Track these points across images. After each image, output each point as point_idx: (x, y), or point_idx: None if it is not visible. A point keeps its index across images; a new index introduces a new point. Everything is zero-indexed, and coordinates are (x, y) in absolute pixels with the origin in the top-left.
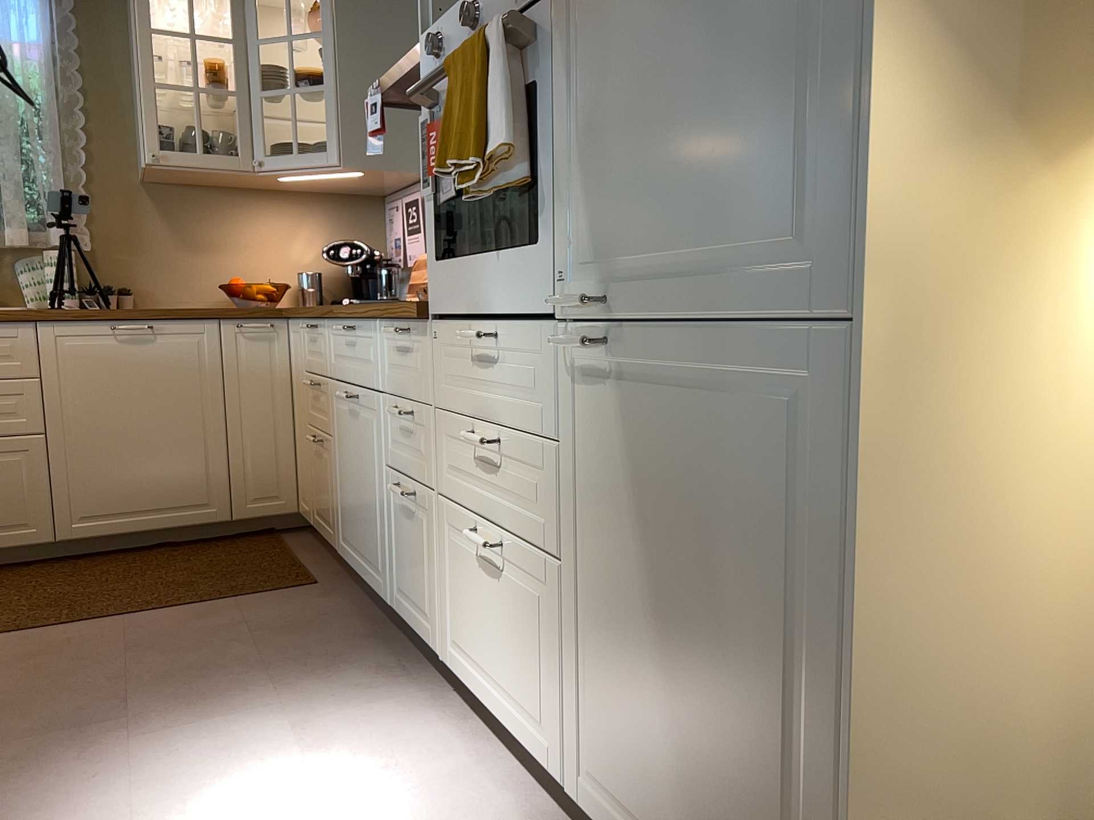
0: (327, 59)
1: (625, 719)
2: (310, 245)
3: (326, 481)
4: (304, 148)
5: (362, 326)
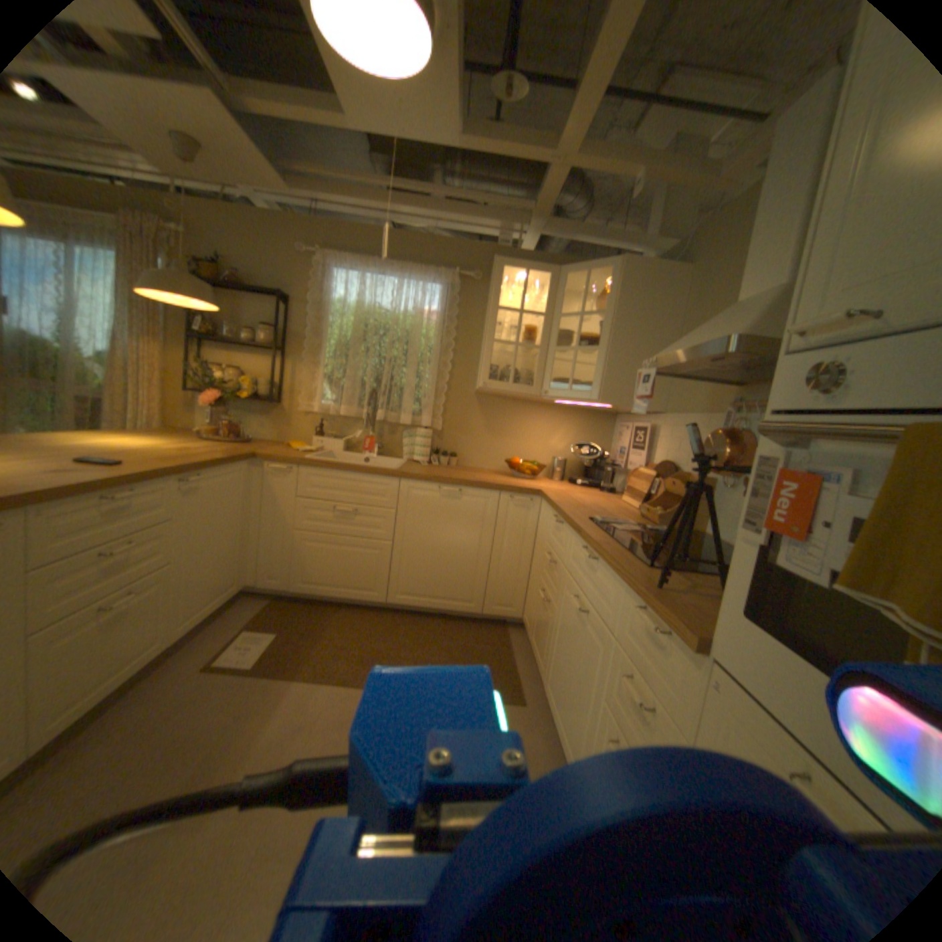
0: (604, 329)
1: None
2: (562, 441)
3: (545, 631)
4: (573, 383)
5: (606, 568)
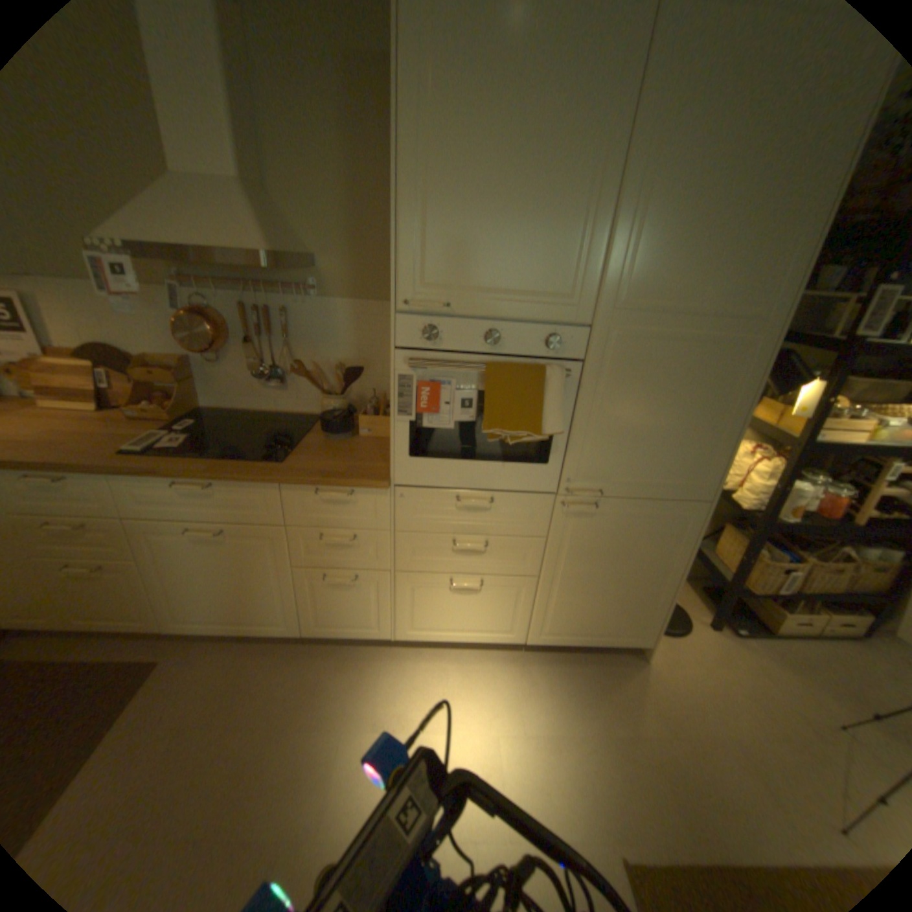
0: None
1: (572, 610)
2: None
3: (117, 594)
4: None
5: (234, 486)
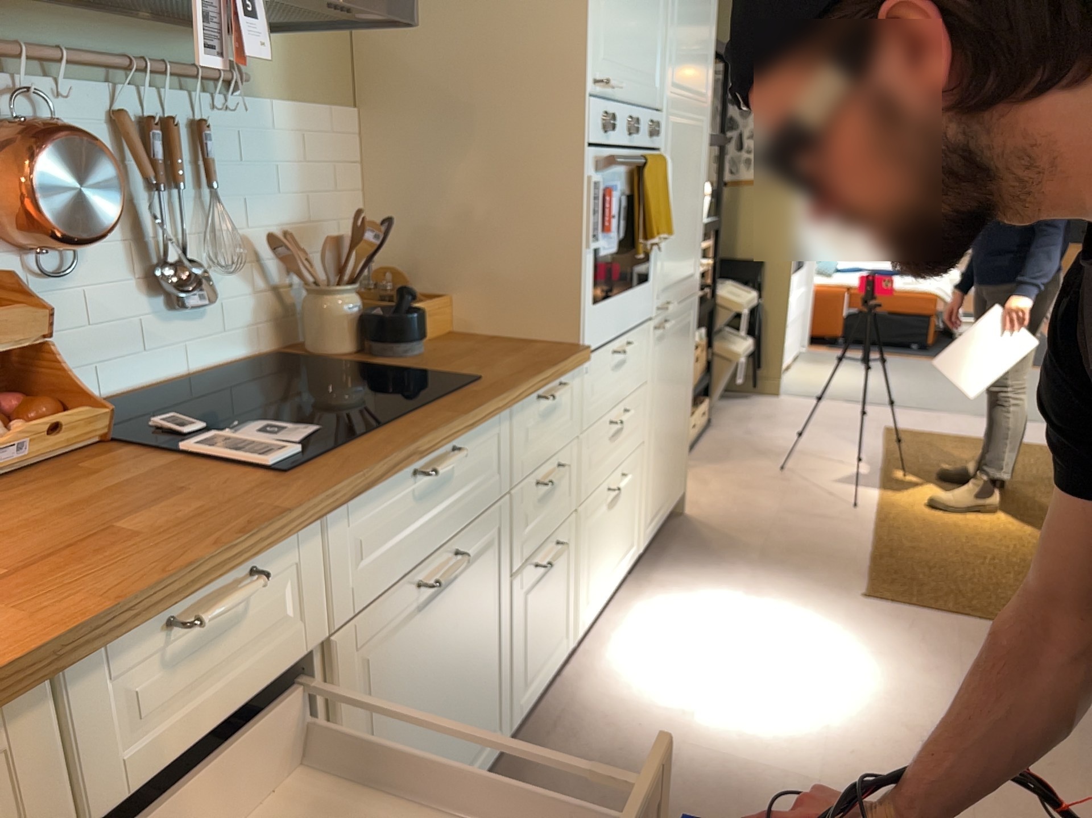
0: None
1: (658, 473)
2: None
3: None
4: None
5: (475, 434)
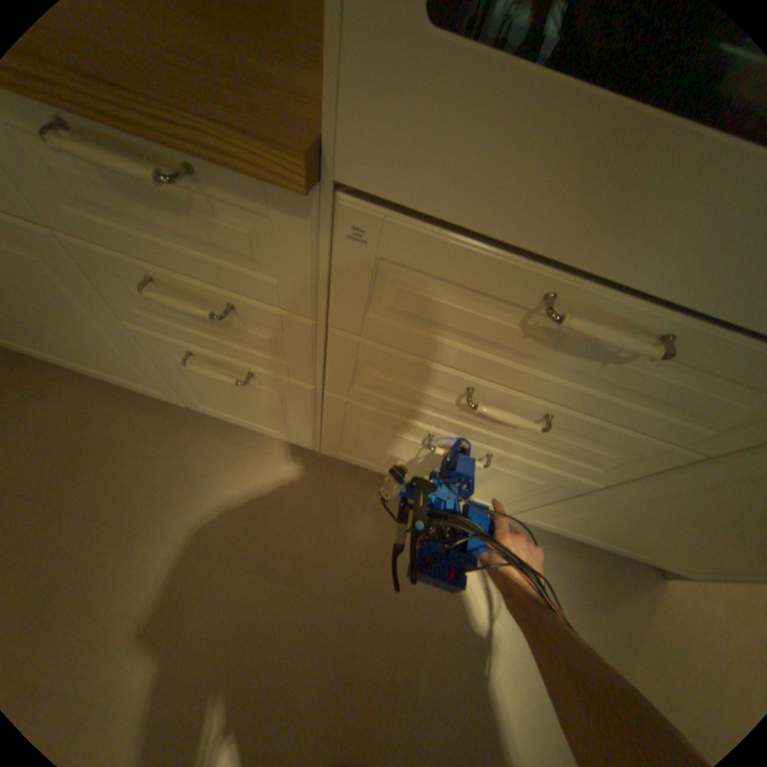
0: None
1: (622, 527)
2: None
3: None
4: None
5: None
